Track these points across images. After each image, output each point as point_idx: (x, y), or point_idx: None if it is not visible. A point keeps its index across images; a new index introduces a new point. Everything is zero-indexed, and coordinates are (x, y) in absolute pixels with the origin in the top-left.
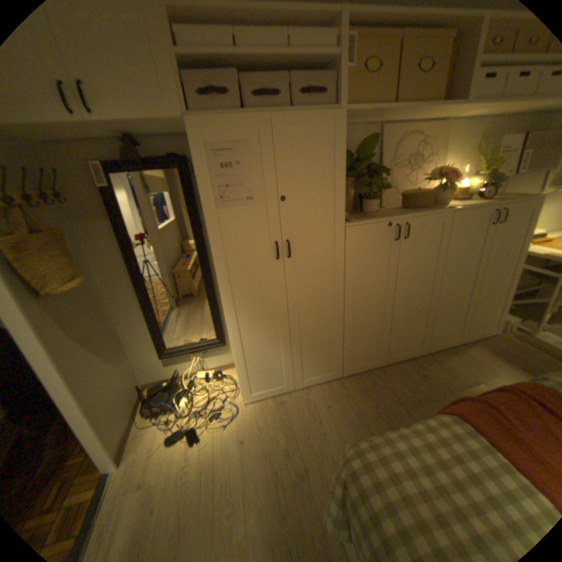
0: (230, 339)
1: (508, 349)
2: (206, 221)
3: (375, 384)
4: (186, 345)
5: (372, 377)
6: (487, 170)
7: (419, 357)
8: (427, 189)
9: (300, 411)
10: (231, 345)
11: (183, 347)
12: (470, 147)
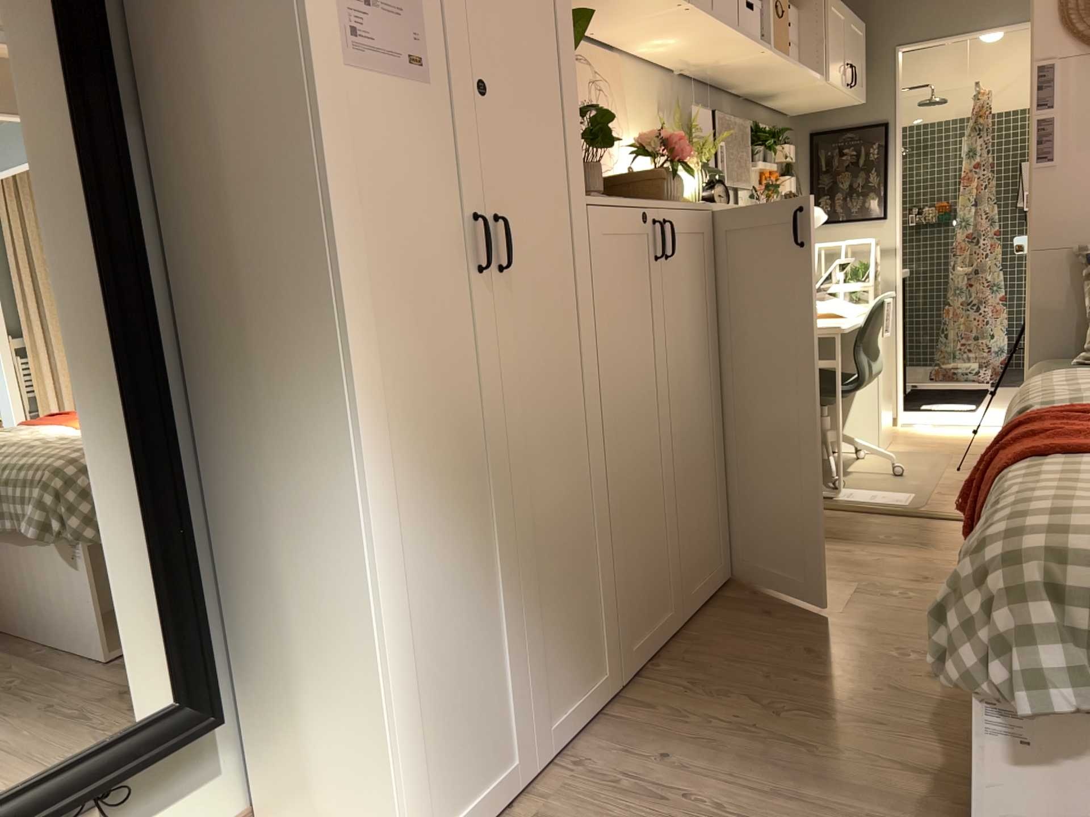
0: (370, 583)
1: (828, 525)
2: (311, 90)
3: (700, 668)
4: (28, 787)
5: (678, 661)
6: (697, 158)
7: (722, 589)
8: (640, 173)
9: (602, 814)
10: (374, 612)
11: (8, 805)
12: (648, 118)
